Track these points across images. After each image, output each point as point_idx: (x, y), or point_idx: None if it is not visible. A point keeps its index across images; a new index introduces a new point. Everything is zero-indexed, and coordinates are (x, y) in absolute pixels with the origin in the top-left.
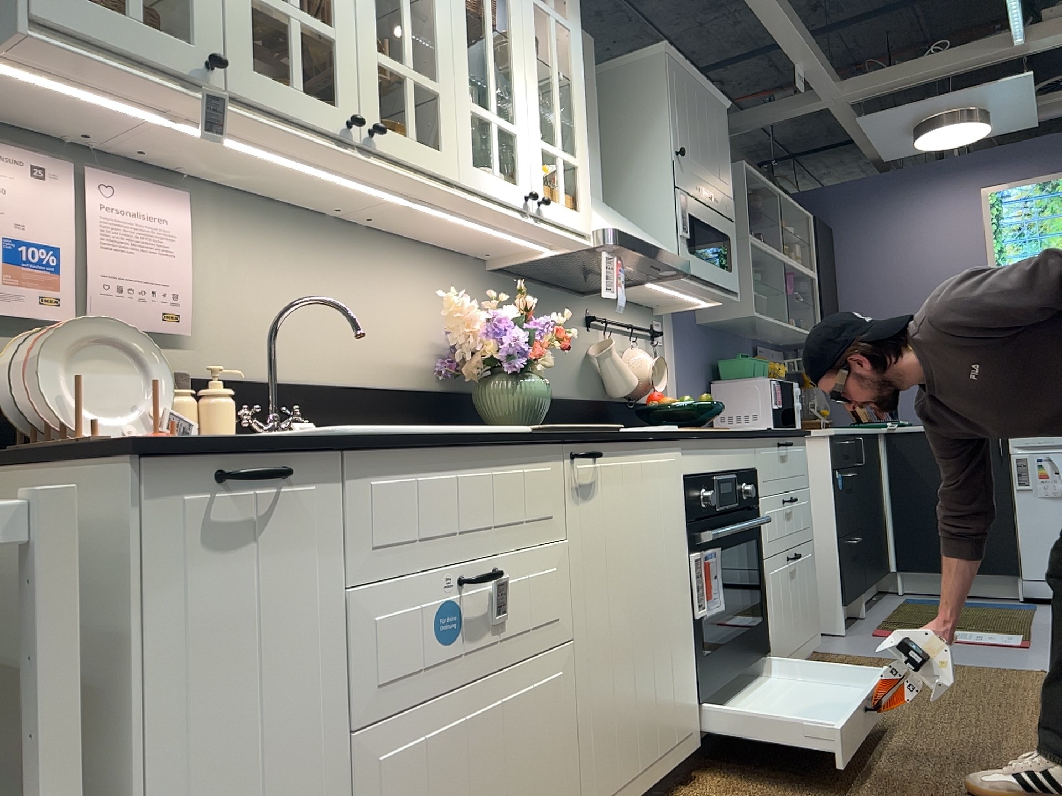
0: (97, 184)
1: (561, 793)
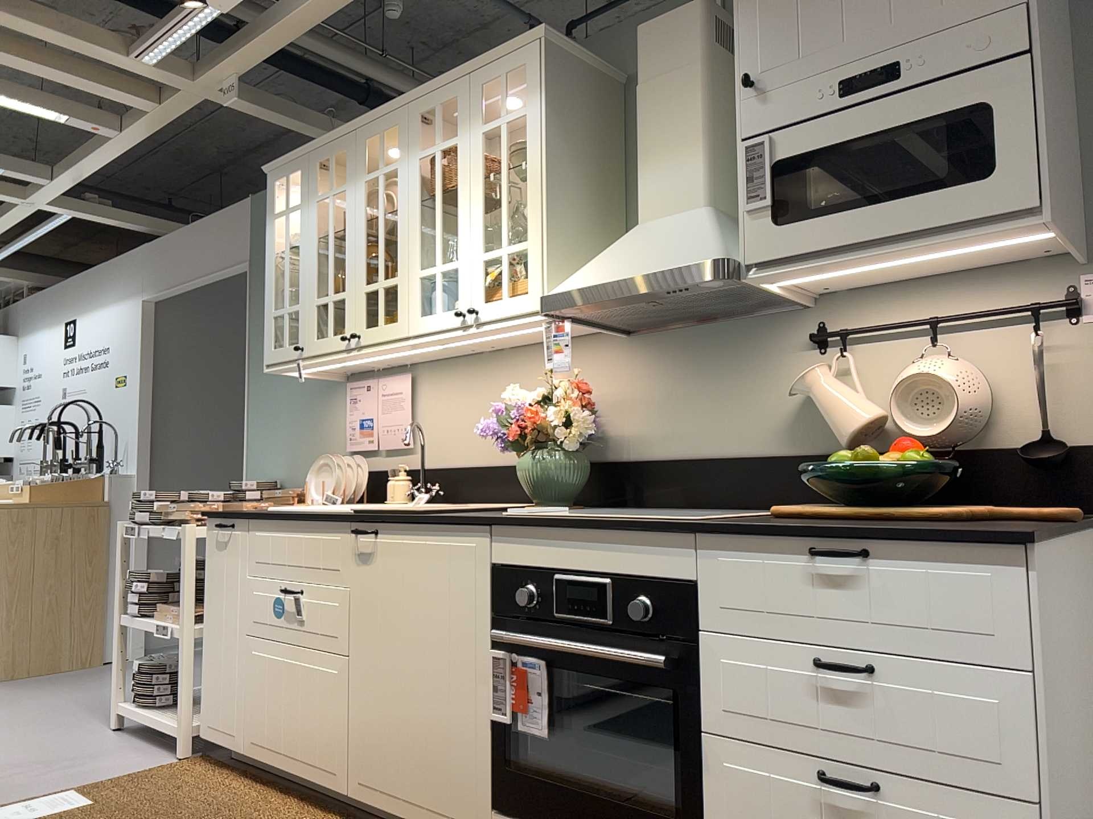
0: (380, 384)
1: (332, 746)
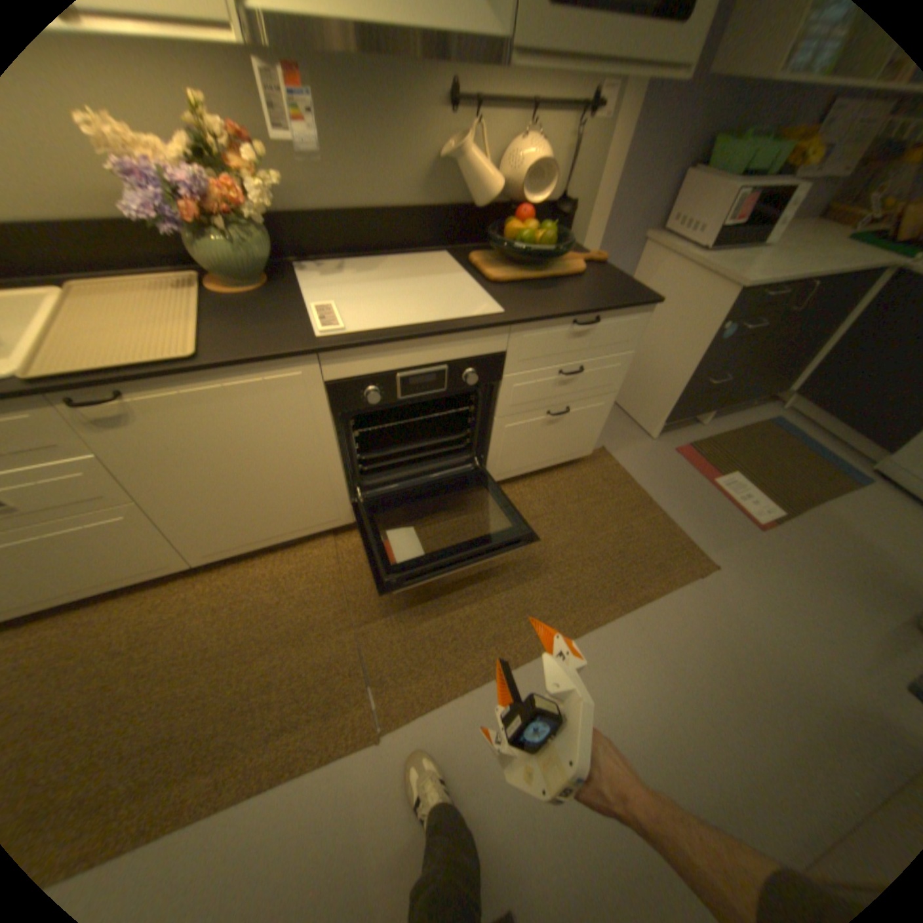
0: None
1: (151, 557)
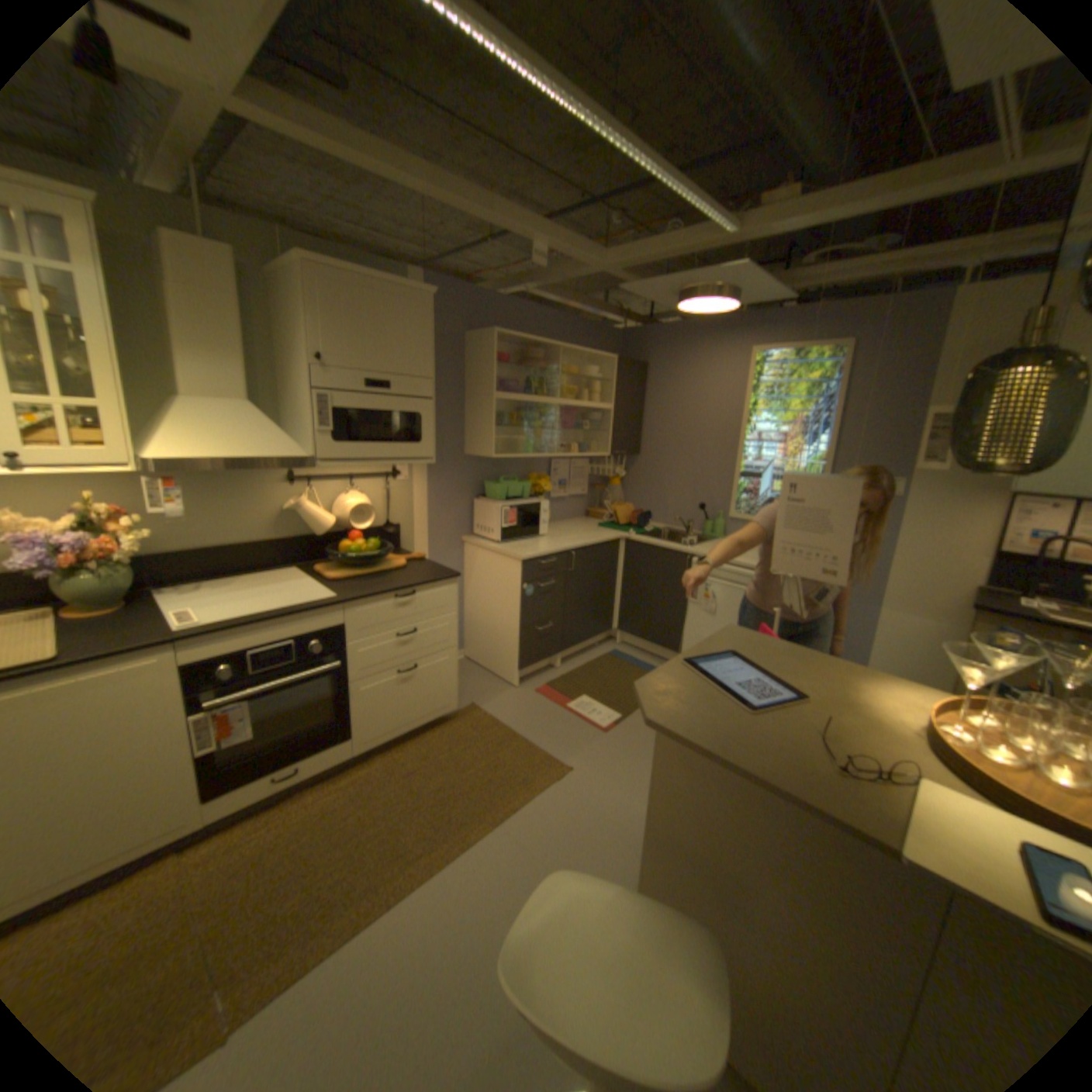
0: None
1: None
